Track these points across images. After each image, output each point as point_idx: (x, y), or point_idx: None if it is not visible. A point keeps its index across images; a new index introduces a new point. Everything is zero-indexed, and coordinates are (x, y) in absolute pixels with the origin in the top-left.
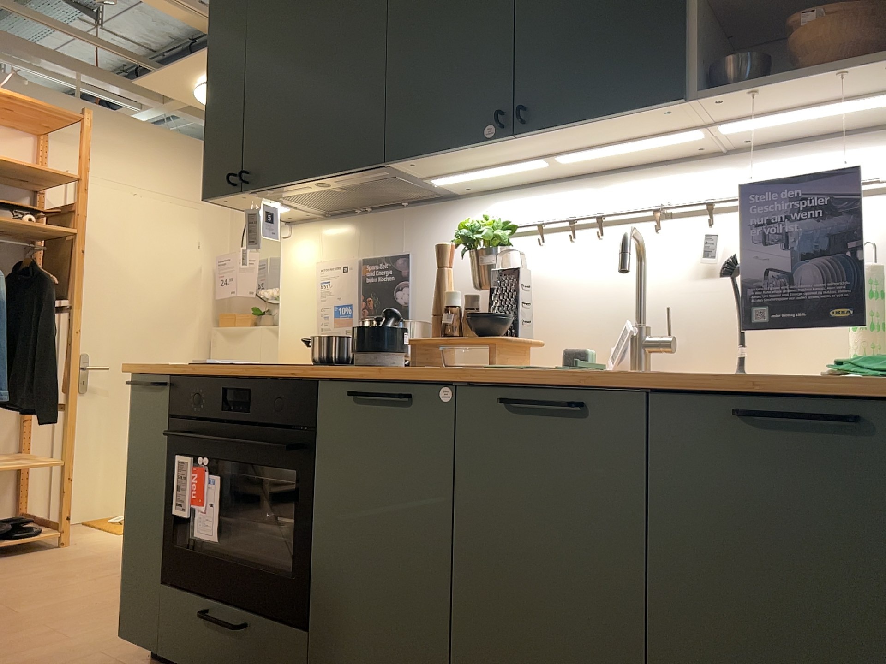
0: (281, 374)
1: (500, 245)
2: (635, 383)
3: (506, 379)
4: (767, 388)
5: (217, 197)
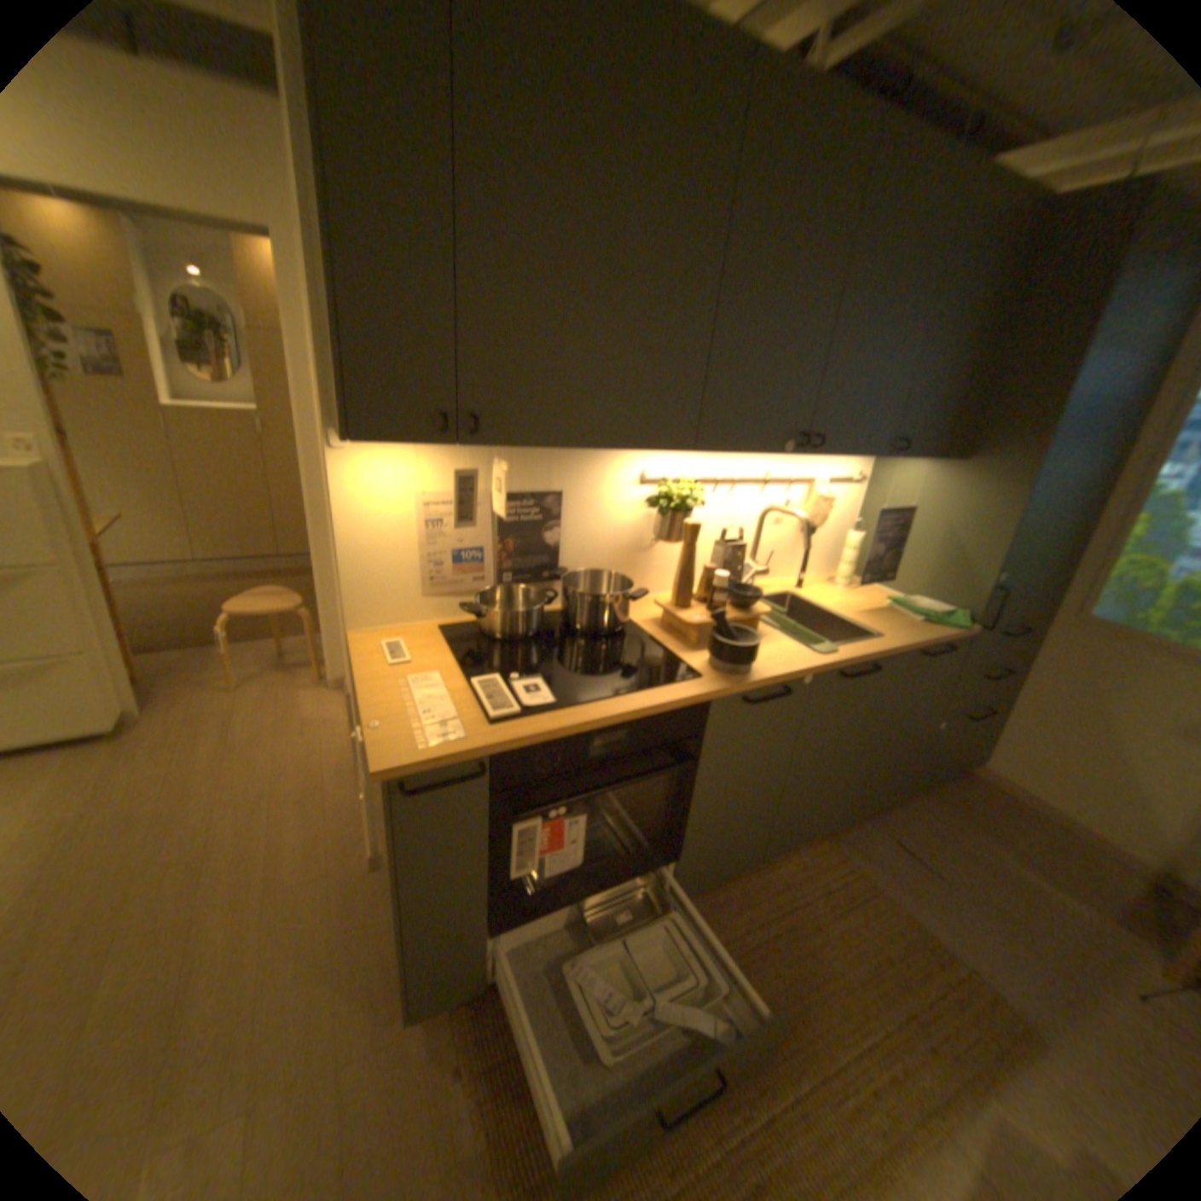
0: (669, 701)
1: (688, 505)
2: (901, 651)
3: (849, 663)
4: (937, 642)
5: (381, 438)
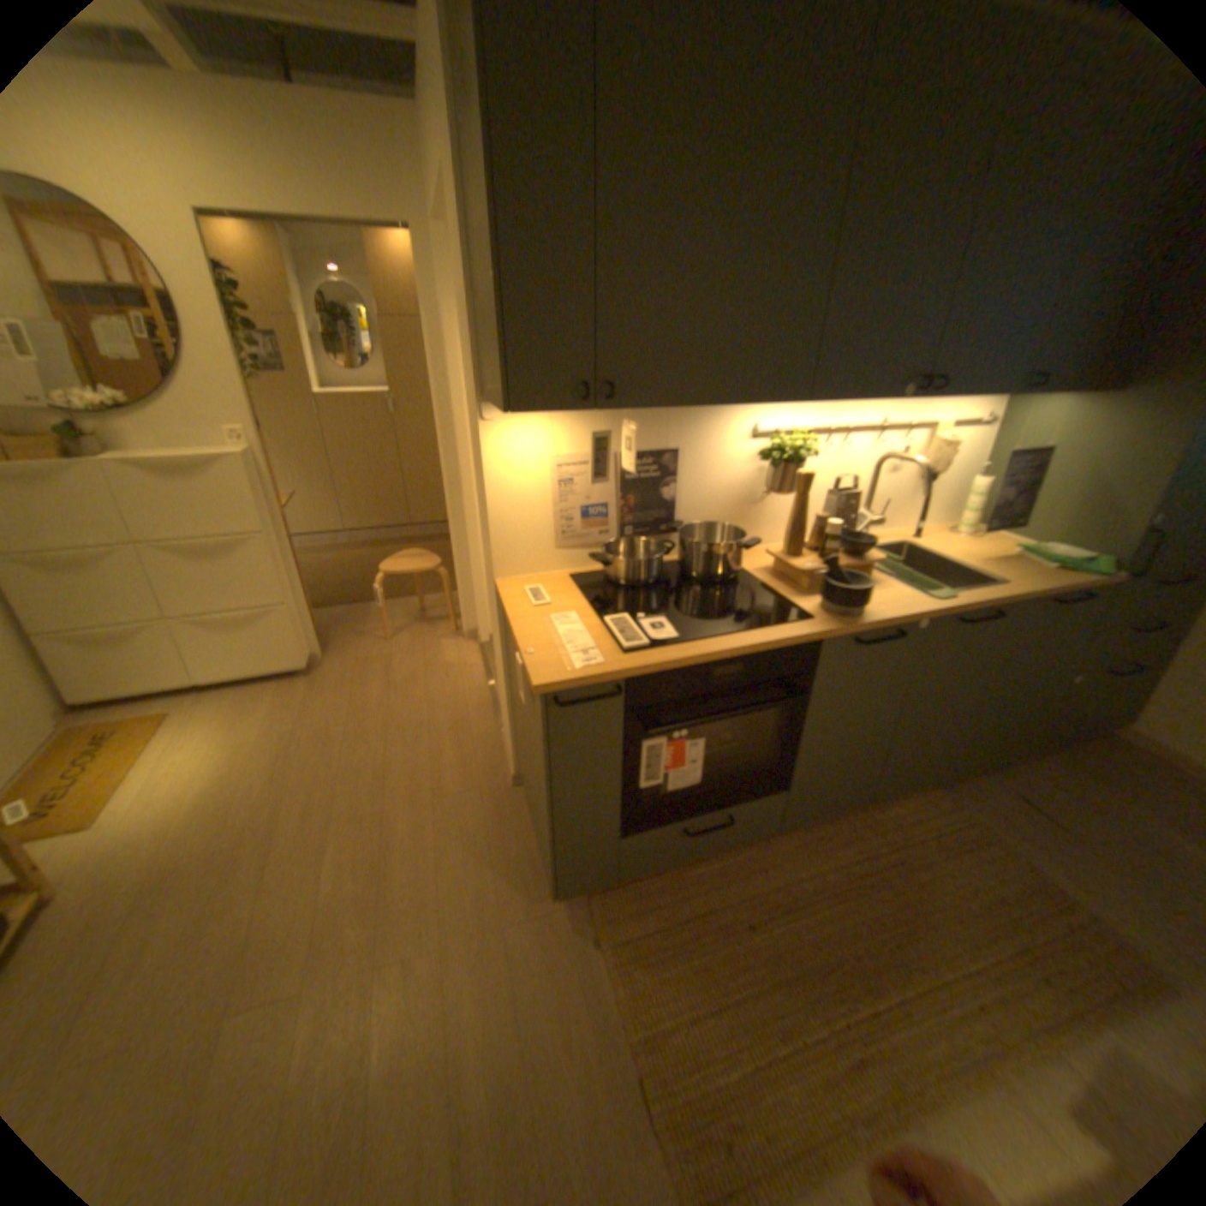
0: (780, 639)
1: (799, 457)
2: (1027, 597)
3: (968, 608)
4: (1071, 589)
5: (532, 409)
